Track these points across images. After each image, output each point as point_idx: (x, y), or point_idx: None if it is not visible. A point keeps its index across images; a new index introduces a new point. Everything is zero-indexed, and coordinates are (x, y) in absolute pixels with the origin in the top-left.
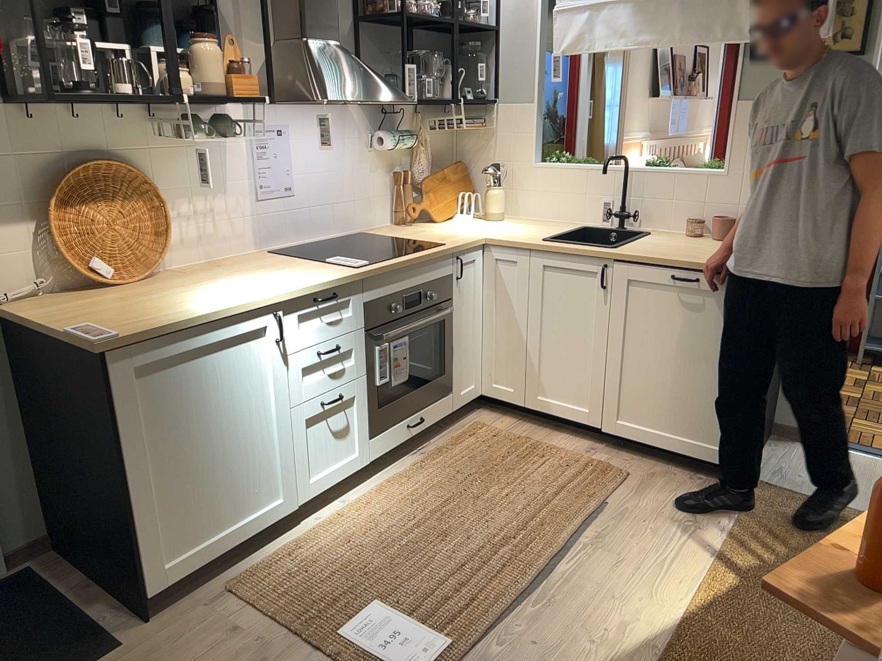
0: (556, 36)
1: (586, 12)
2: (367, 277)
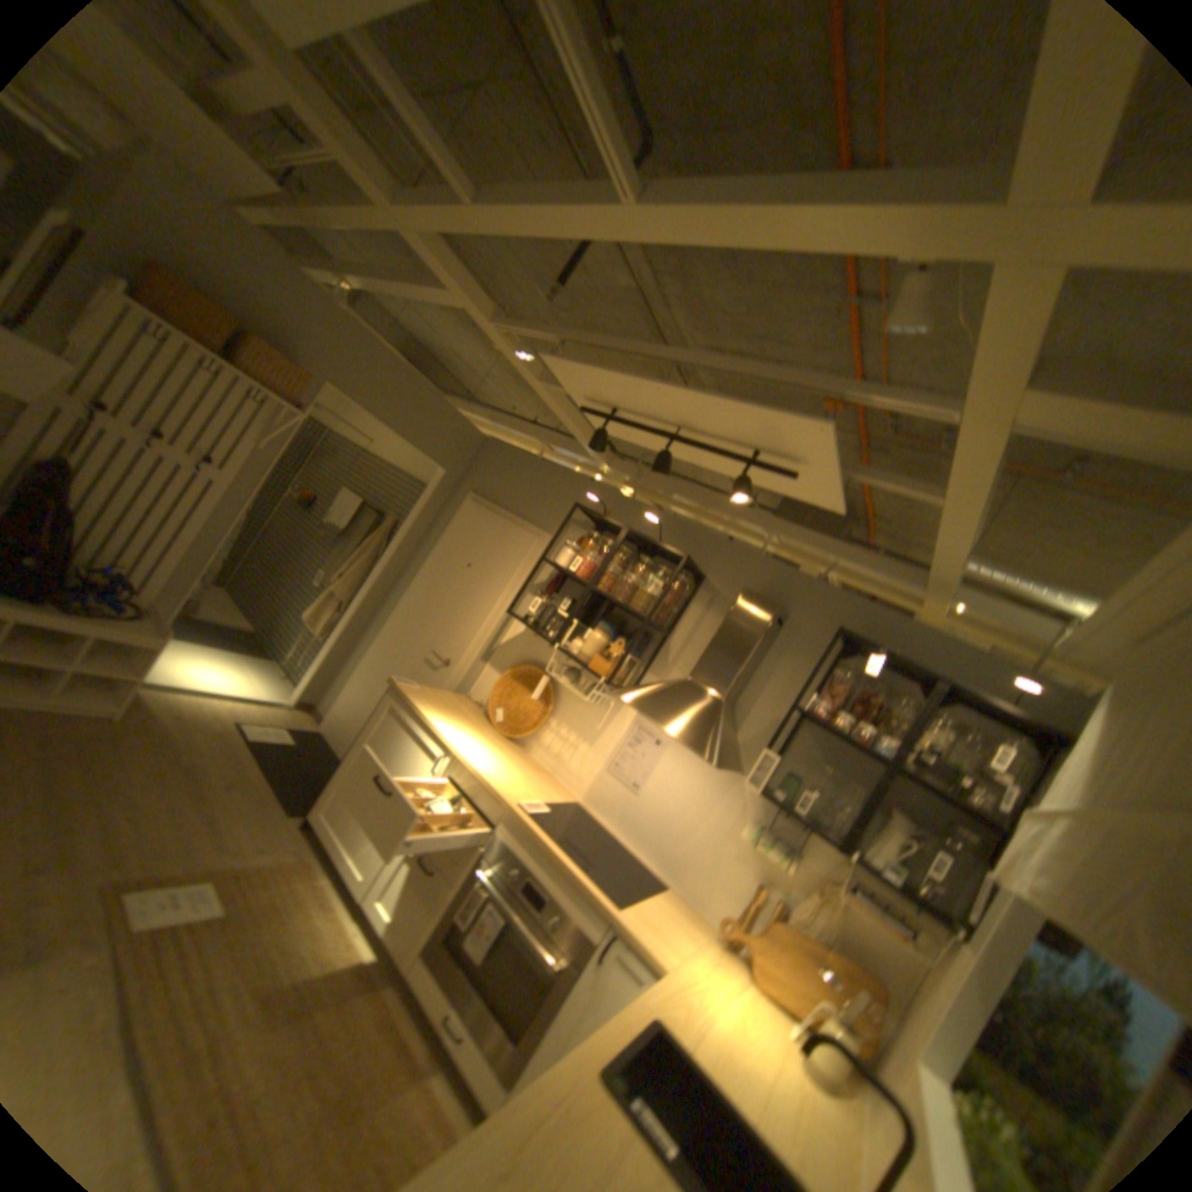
0: (1012, 854)
1: (1049, 825)
2: (507, 814)
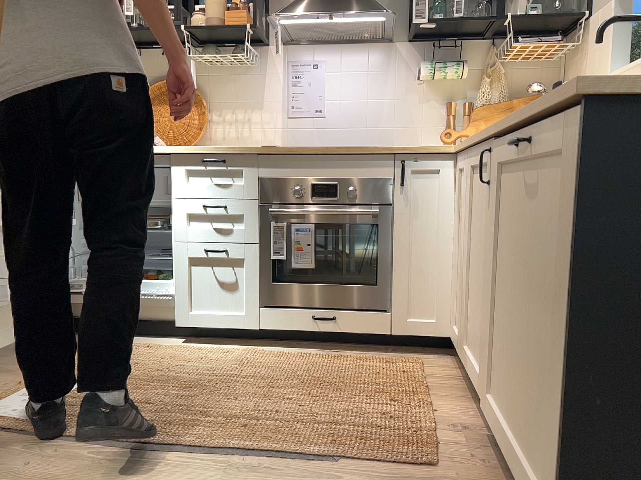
0: None
1: None
2: (260, 153)
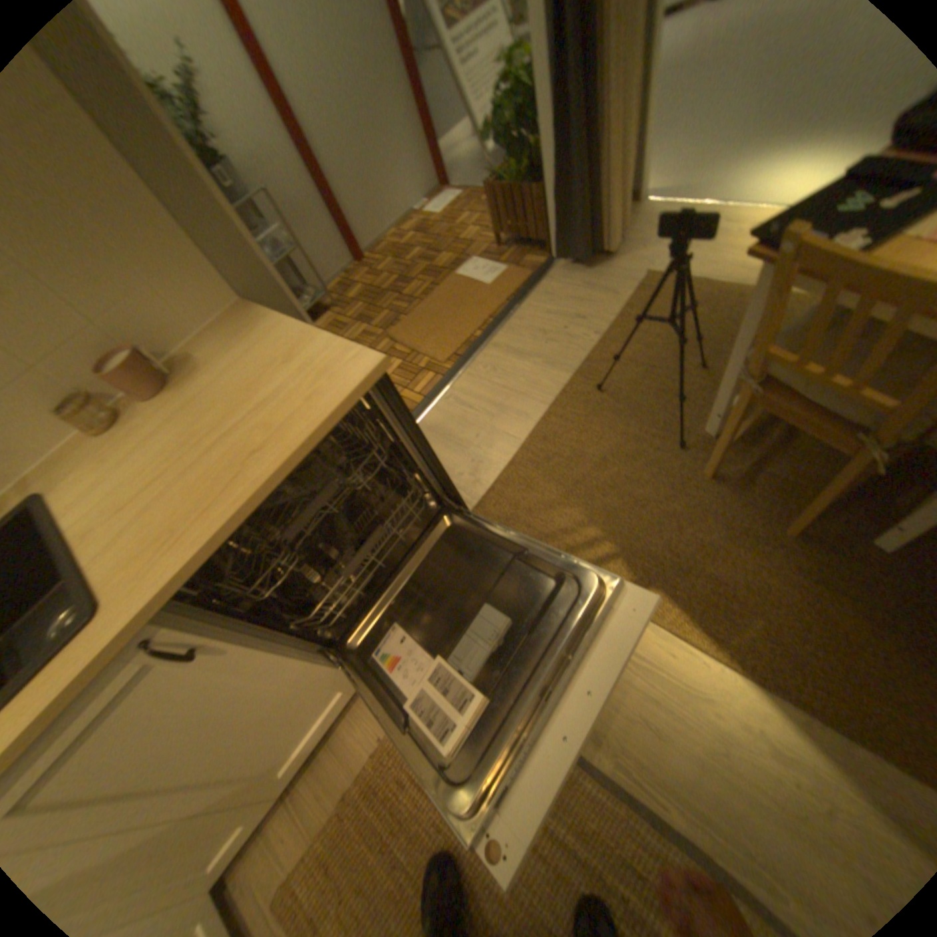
0: None
1: None
2: None
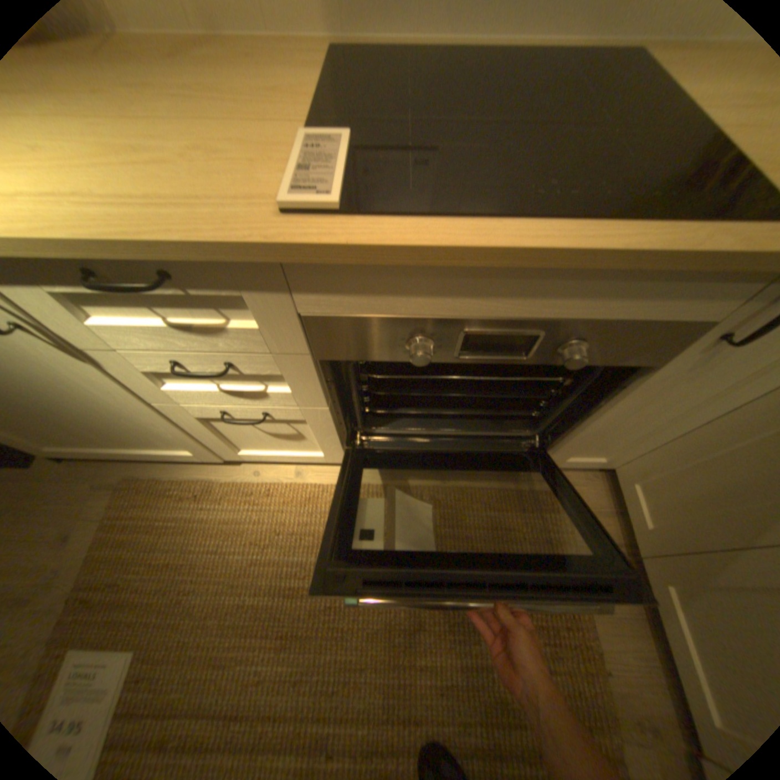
0: None
1: None
2: (287, 256)
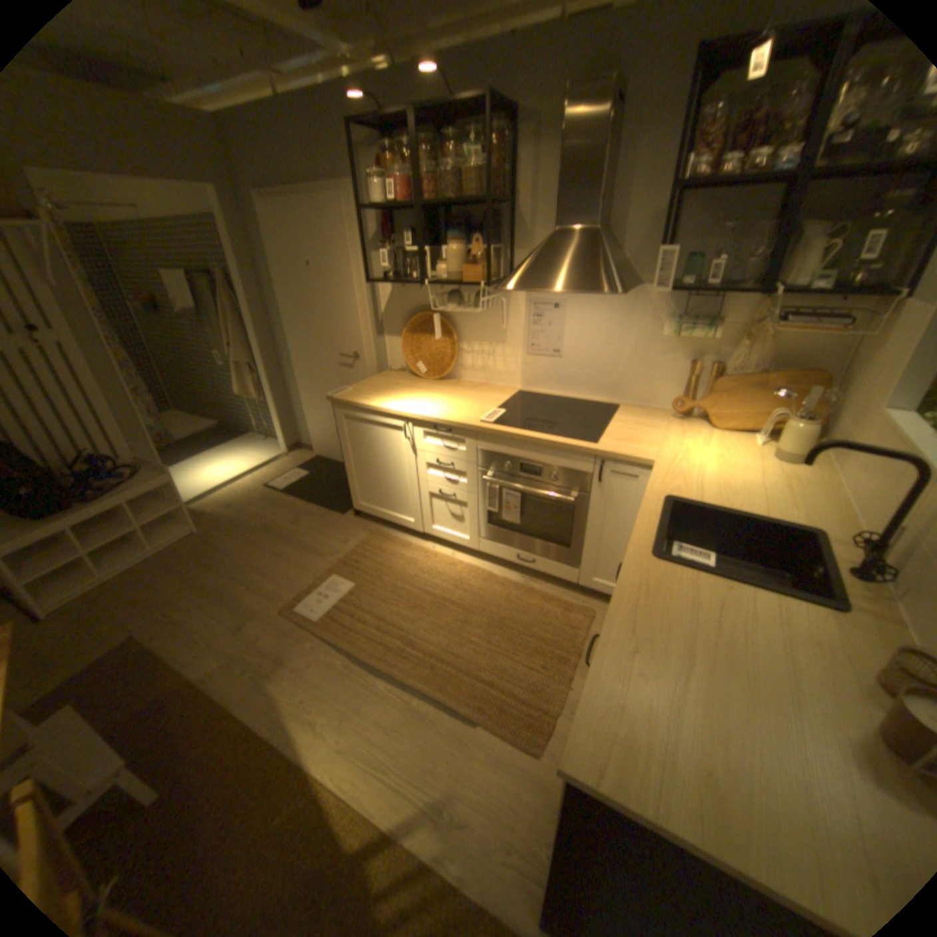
0: None
1: None
2: (477, 430)
